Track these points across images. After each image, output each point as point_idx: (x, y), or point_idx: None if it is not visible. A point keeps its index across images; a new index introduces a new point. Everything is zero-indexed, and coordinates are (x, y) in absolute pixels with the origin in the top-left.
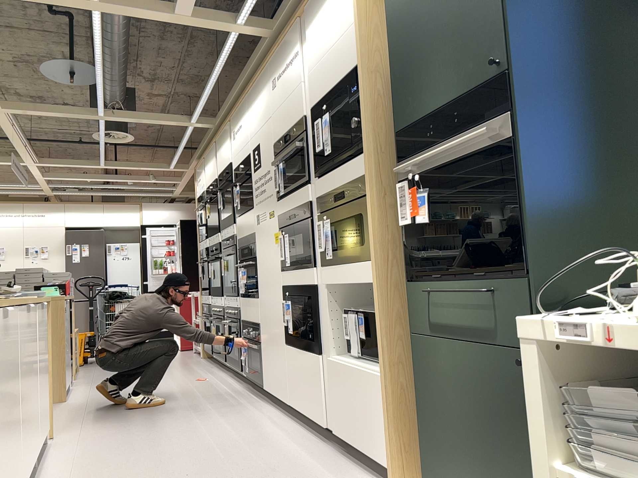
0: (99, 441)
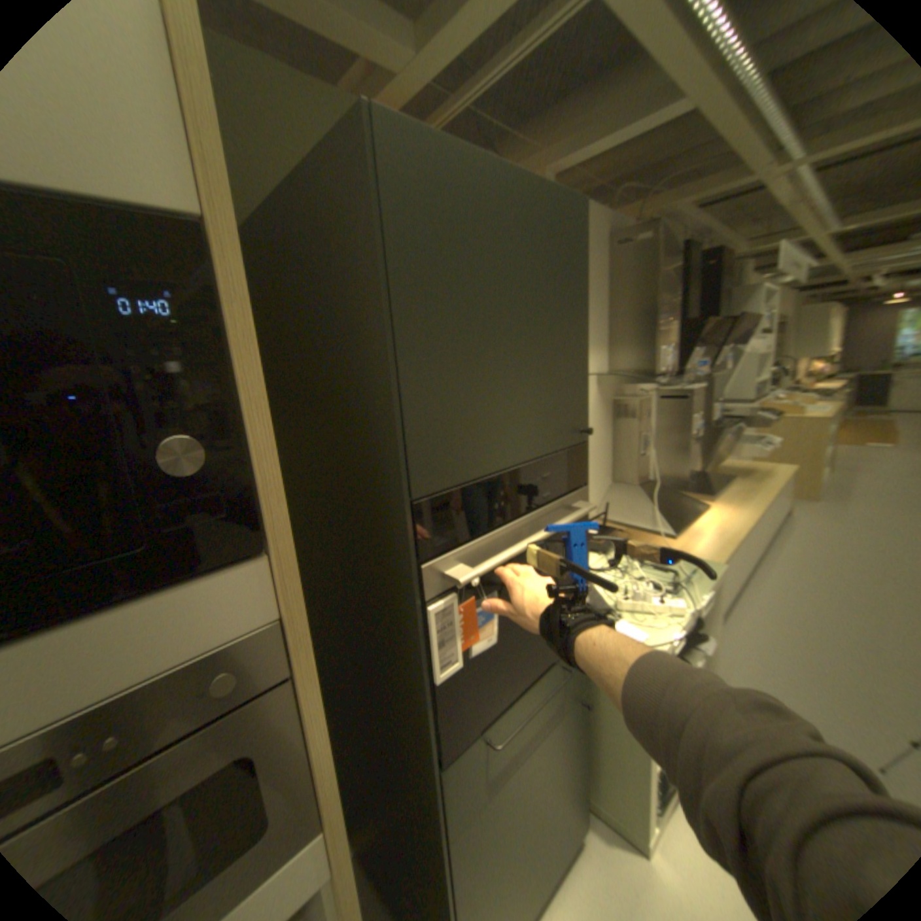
0: None
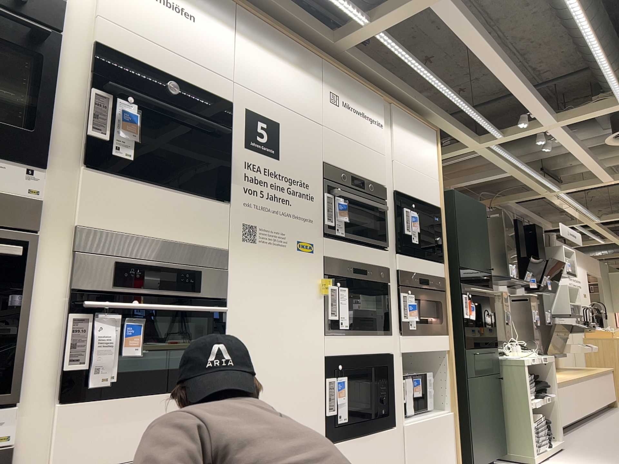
0: None
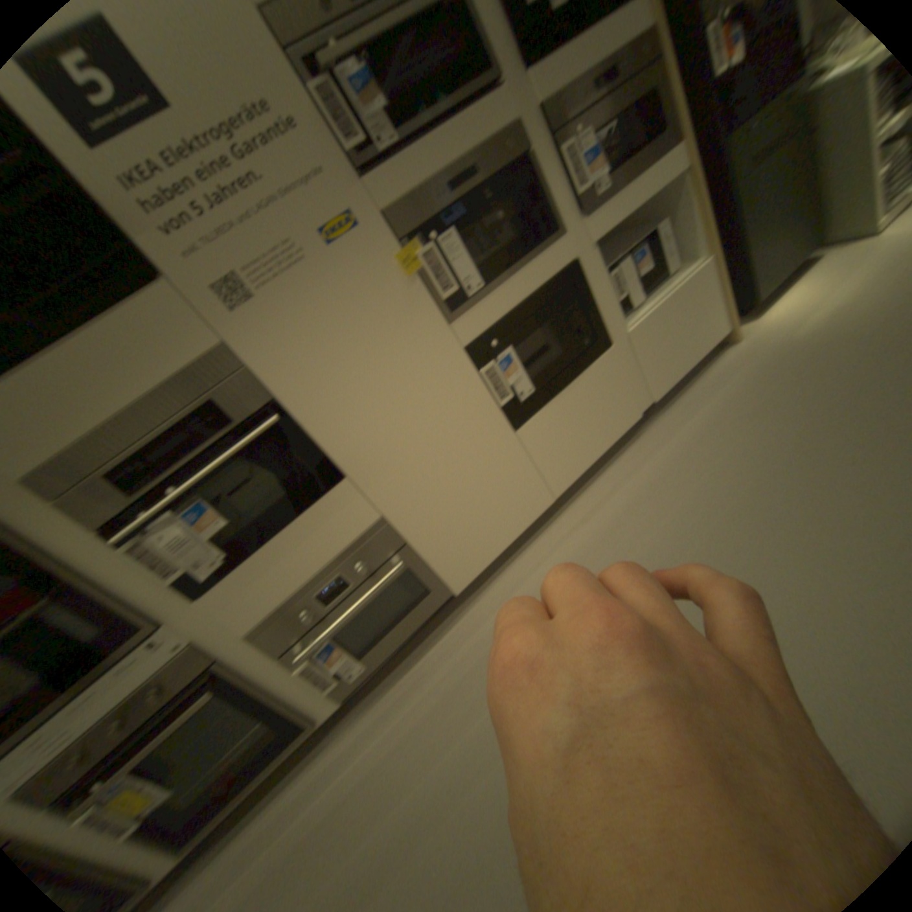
0: None
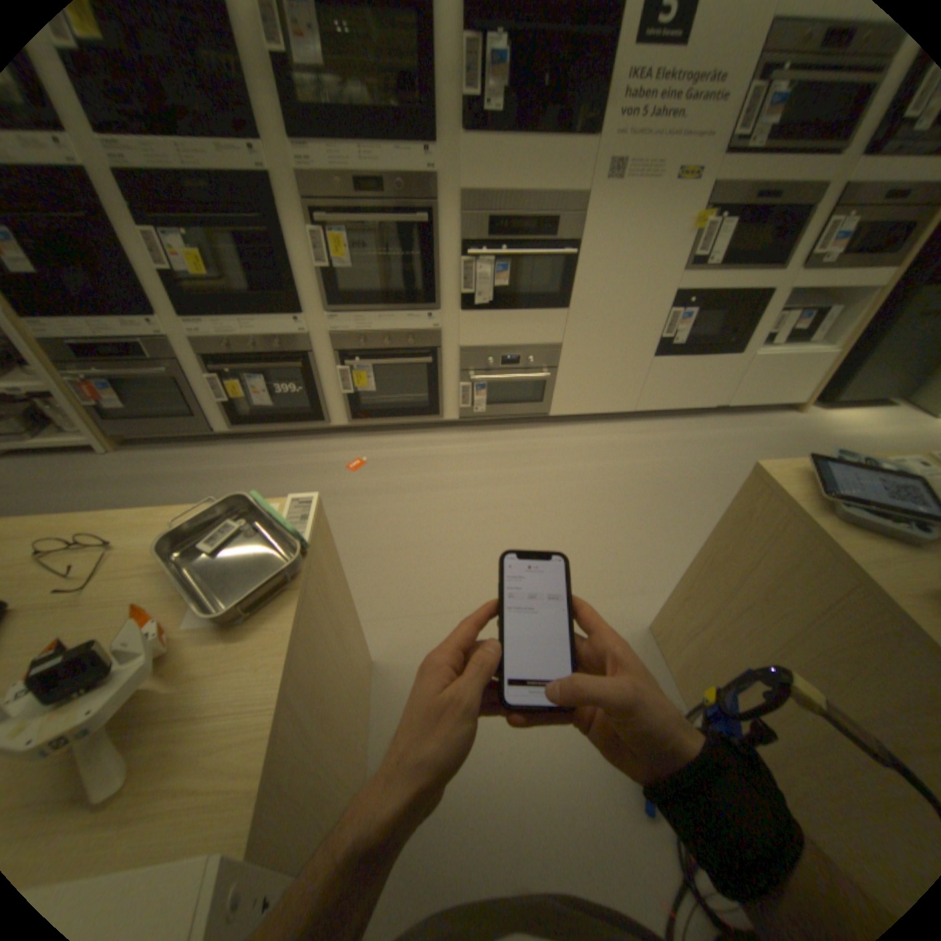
0: (664, 568)
